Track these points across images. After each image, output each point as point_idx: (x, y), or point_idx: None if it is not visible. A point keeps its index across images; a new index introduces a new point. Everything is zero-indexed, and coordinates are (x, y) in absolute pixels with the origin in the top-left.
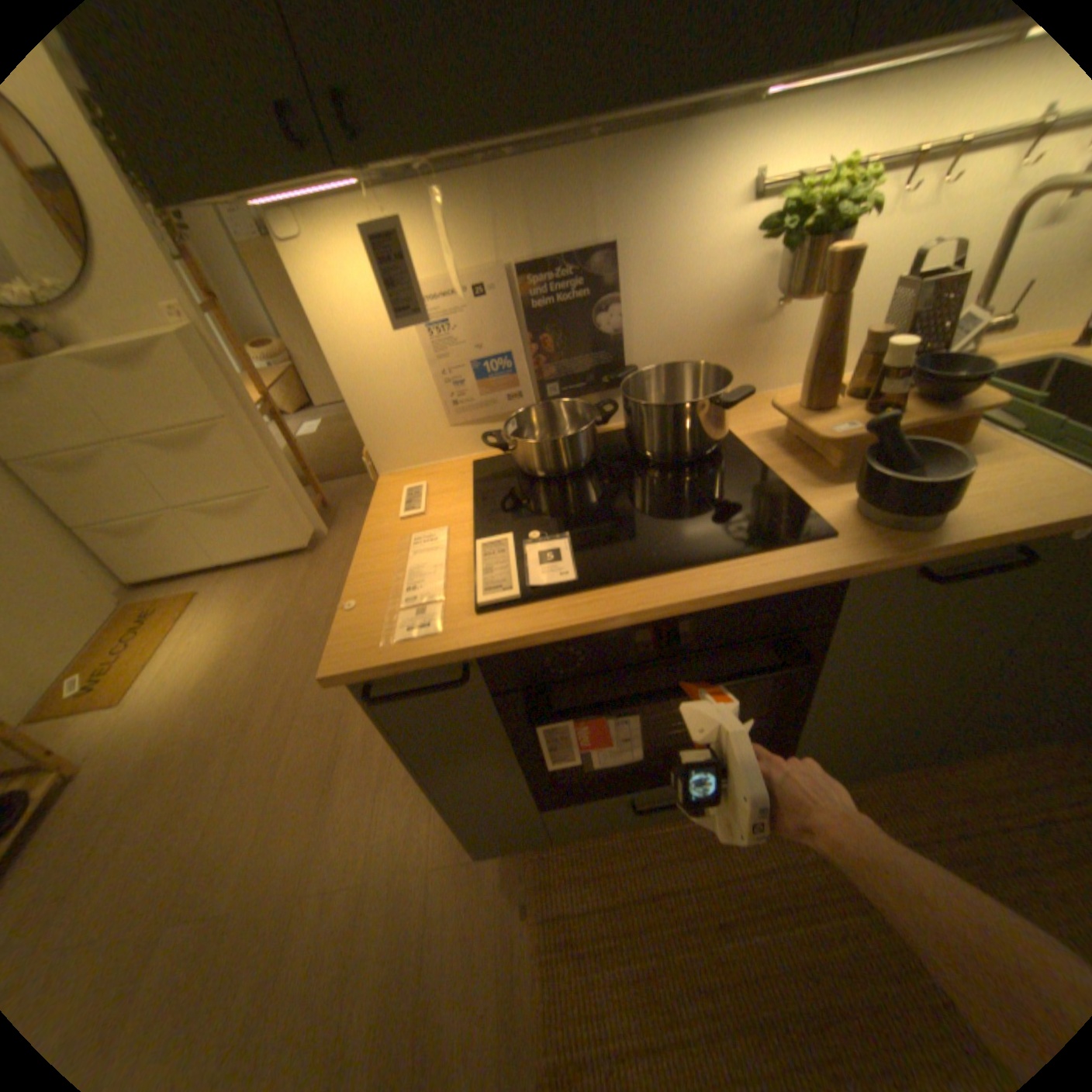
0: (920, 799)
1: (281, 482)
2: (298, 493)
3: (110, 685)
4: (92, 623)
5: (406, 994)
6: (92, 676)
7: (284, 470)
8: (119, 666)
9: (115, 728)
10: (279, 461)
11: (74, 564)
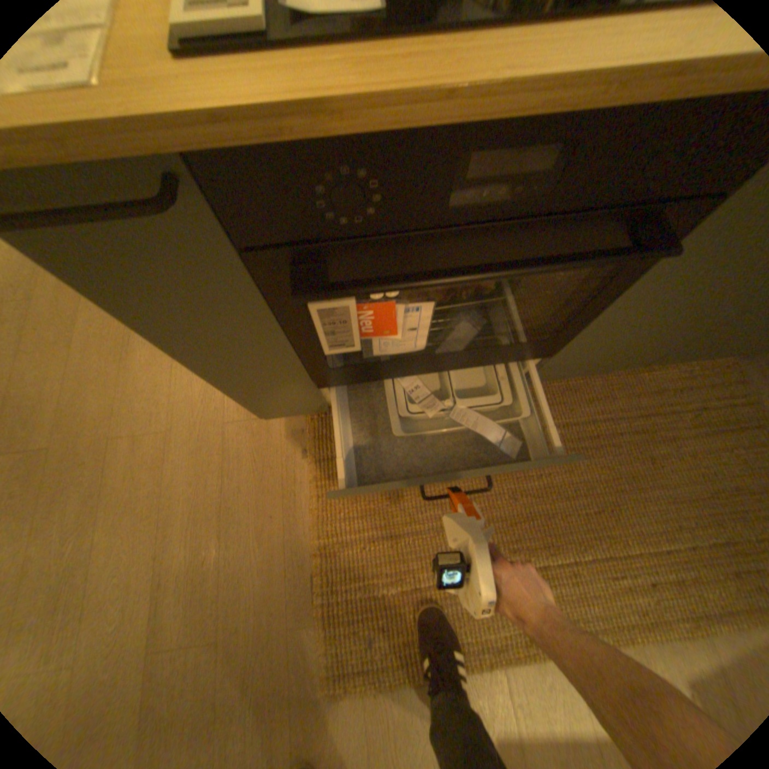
0: (621, 389)
1: None
2: None
3: None
4: None
5: (210, 503)
6: None
7: None
8: None
9: None
10: None
11: None
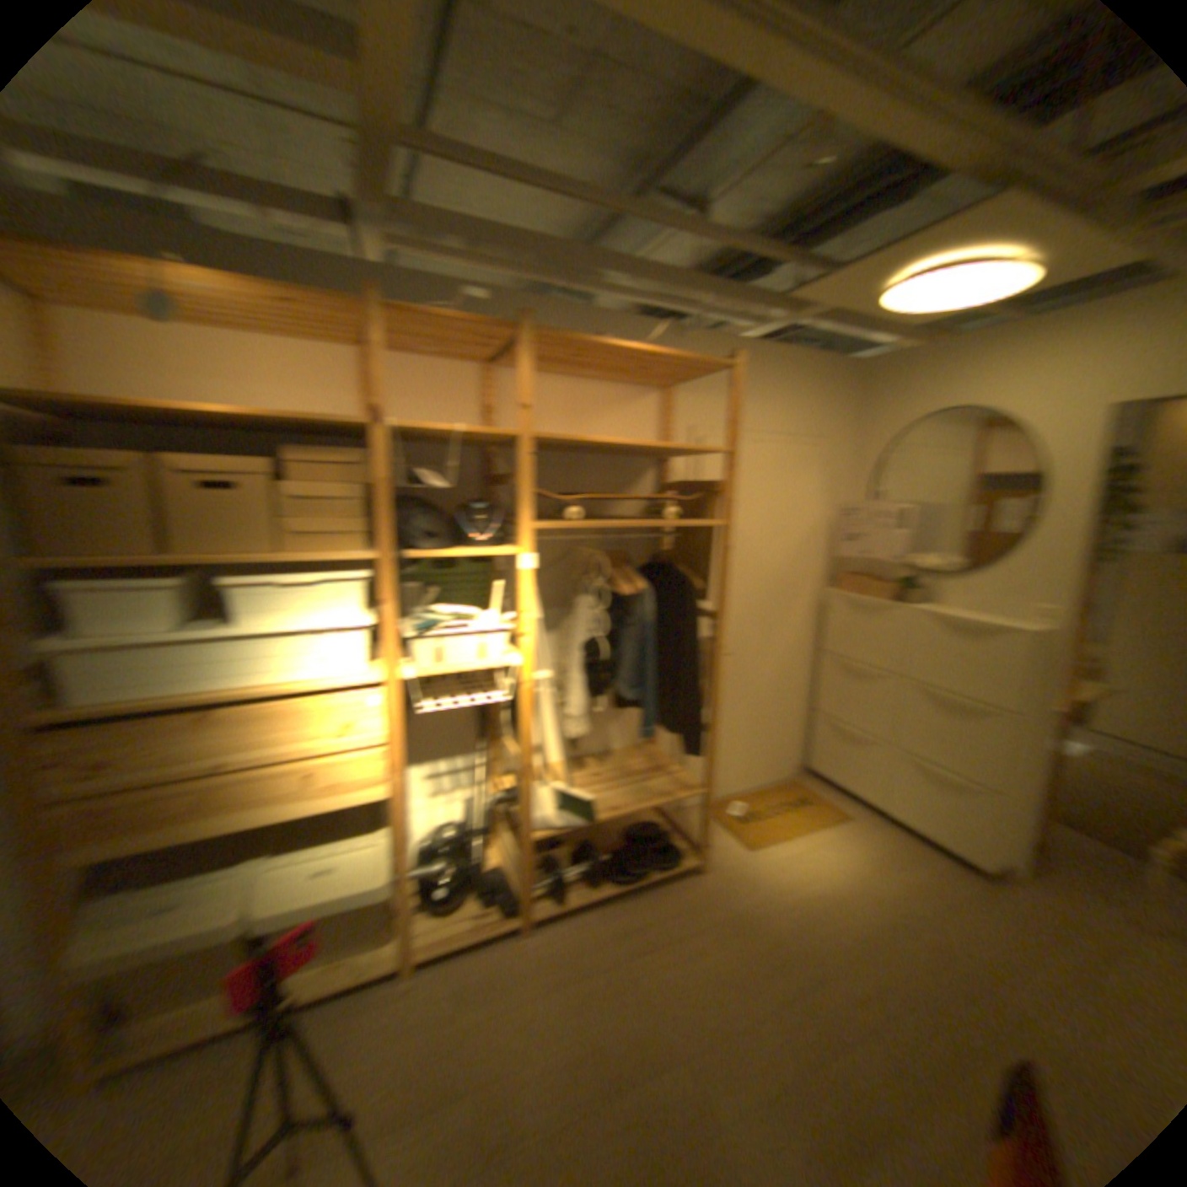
0: None
1: (1024, 798)
2: (1033, 820)
3: (762, 832)
4: (777, 776)
5: None
6: (755, 814)
7: (1039, 790)
8: (774, 824)
9: (746, 866)
10: (1041, 779)
11: (802, 731)
